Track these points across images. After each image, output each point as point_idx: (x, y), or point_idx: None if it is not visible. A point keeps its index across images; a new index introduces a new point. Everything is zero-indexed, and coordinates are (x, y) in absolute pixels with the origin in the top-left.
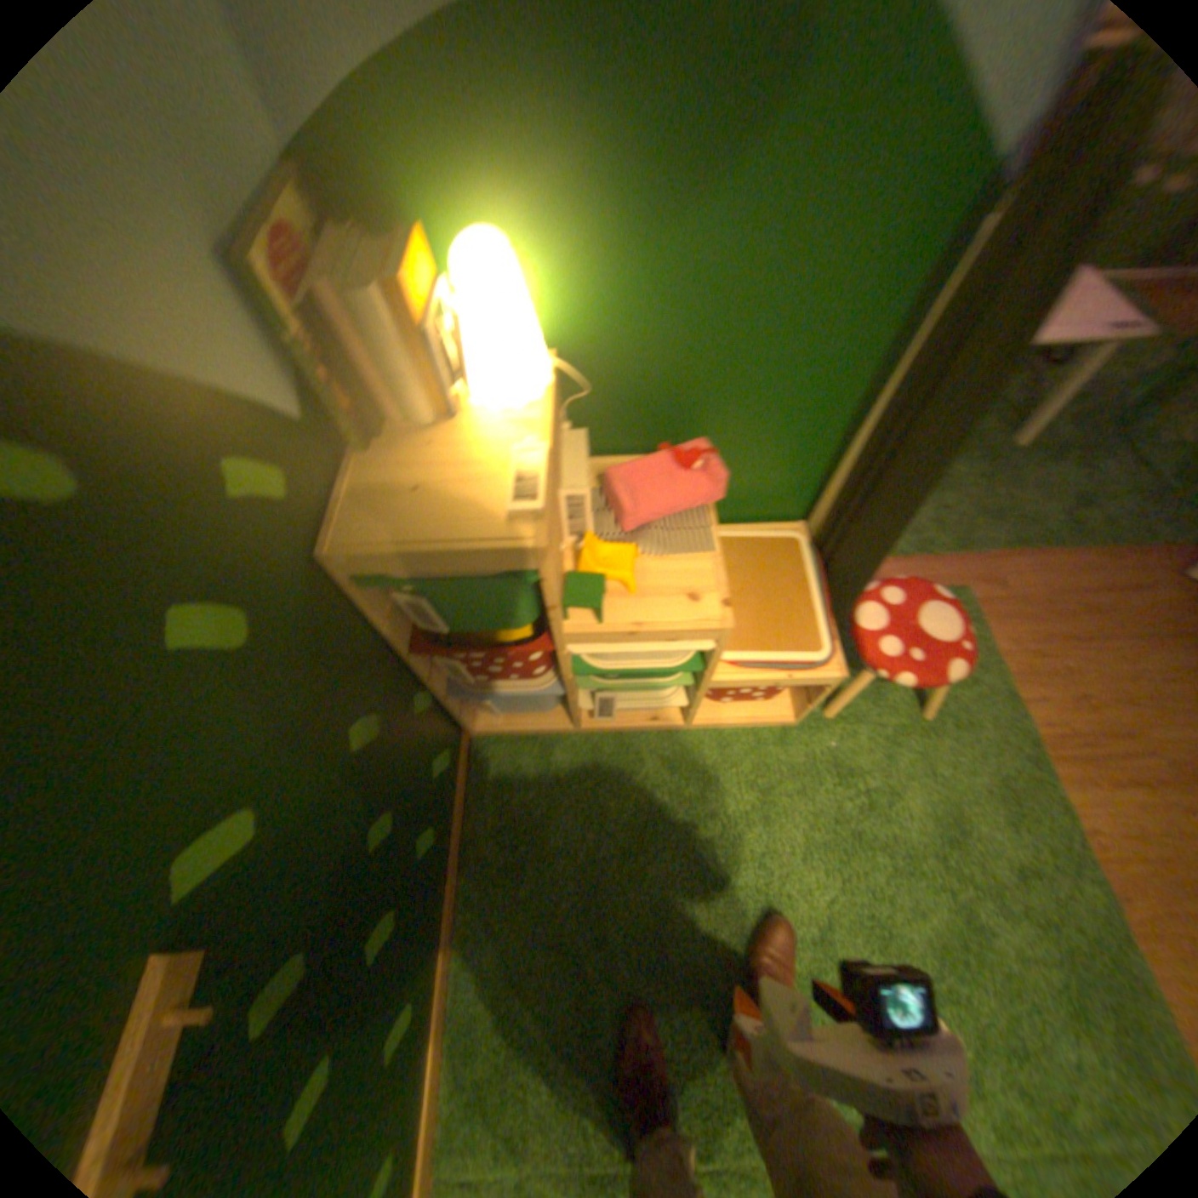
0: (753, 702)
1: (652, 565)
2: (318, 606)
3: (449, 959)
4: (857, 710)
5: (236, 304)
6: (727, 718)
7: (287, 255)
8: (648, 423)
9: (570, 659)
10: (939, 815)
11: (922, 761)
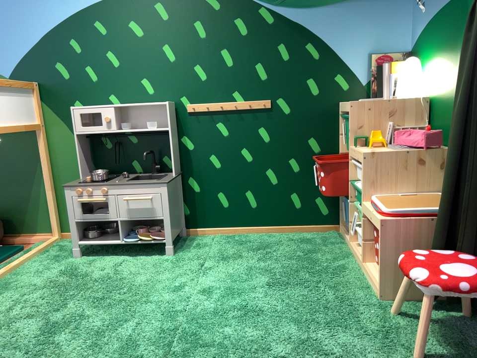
0: (371, 246)
1: (382, 148)
2: (329, 110)
3: (264, 233)
4: (405, 326)
5: (362, 61)
6: (371, 272)
7: (380, 59)
8: (445, 132)
9: (350, 170)
10: (338, 348)
11: (377, 349)
